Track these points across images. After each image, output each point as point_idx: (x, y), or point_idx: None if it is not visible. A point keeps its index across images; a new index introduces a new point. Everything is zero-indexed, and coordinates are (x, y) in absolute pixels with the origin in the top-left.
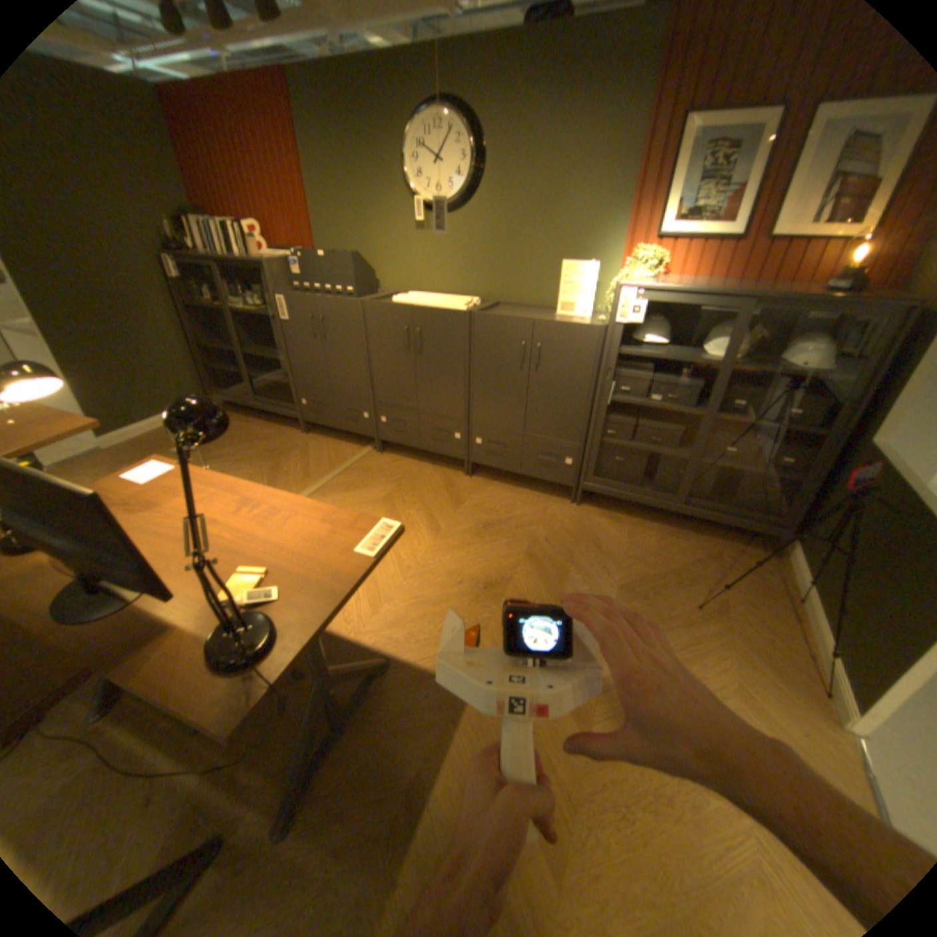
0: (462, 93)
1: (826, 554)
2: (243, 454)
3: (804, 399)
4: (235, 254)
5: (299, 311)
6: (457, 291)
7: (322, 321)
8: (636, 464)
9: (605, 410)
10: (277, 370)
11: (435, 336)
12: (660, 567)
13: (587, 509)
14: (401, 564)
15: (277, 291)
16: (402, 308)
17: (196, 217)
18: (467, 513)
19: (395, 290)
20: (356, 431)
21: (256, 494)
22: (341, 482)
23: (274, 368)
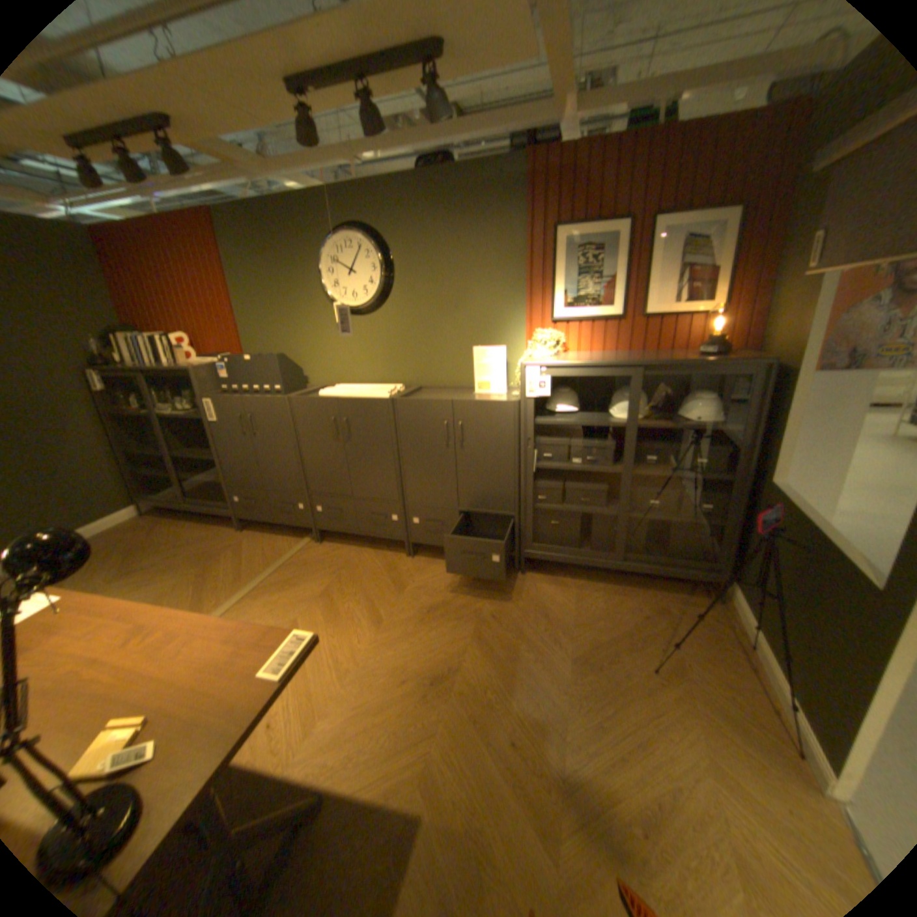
0: (368, 221)
1: (762, 596)
2: (168, 563)
3: (706, 450)
4: (164, 364)
5: (227, 412)
6: (382, 381)
7: (251, 420)
8: (571, 526)
9: (531, 478)
10: (210, 469)
11: (362, 424)
12: (611, 631)
13: (533, 577)
14: (339, 669)
15: (205, 396)
16: (328, 401)
17: (125, 334)
18: (411, 598)
19: (323, 385)
20: (292, 523)
21: (152, 619)
22: (275, 581)
23: (207, 468)
